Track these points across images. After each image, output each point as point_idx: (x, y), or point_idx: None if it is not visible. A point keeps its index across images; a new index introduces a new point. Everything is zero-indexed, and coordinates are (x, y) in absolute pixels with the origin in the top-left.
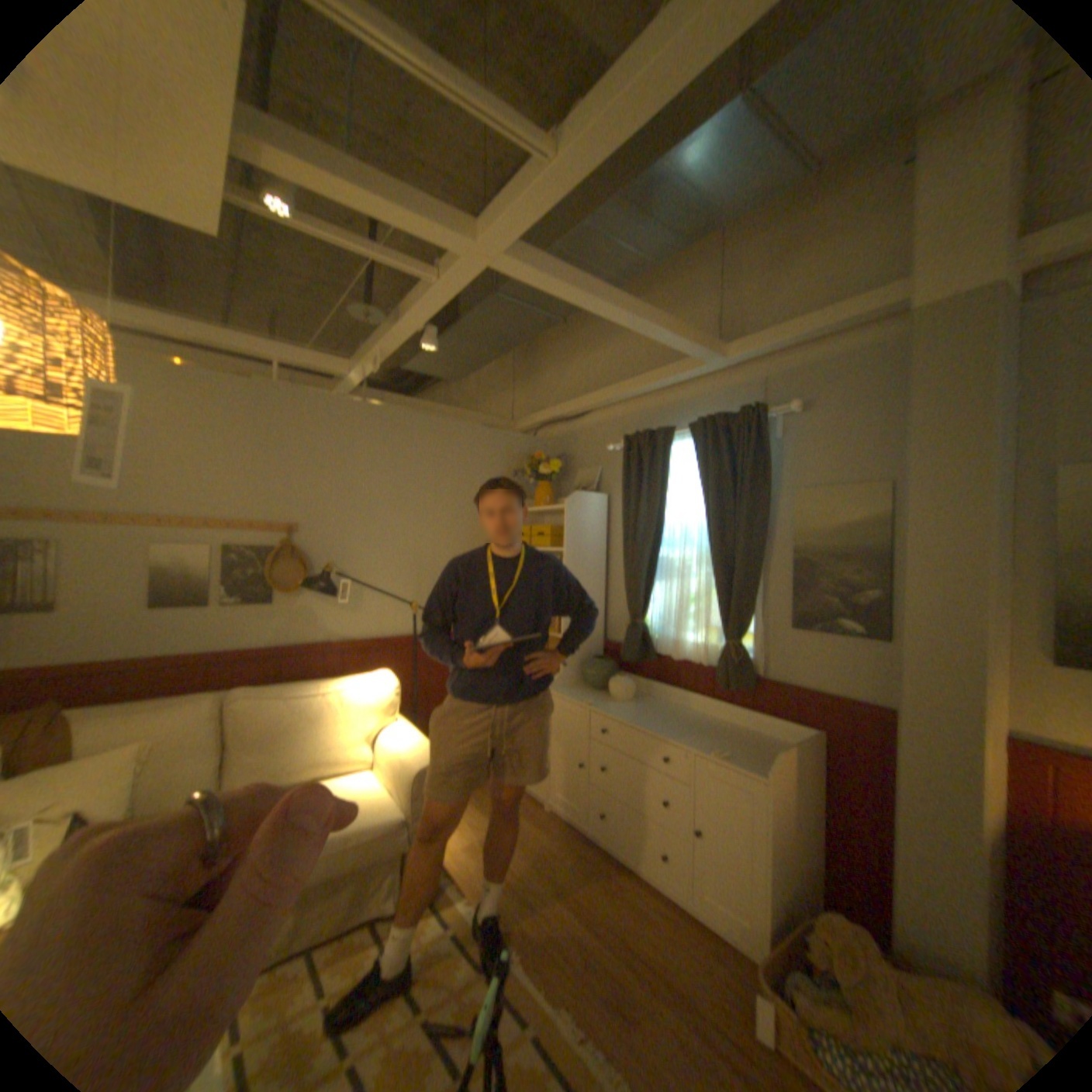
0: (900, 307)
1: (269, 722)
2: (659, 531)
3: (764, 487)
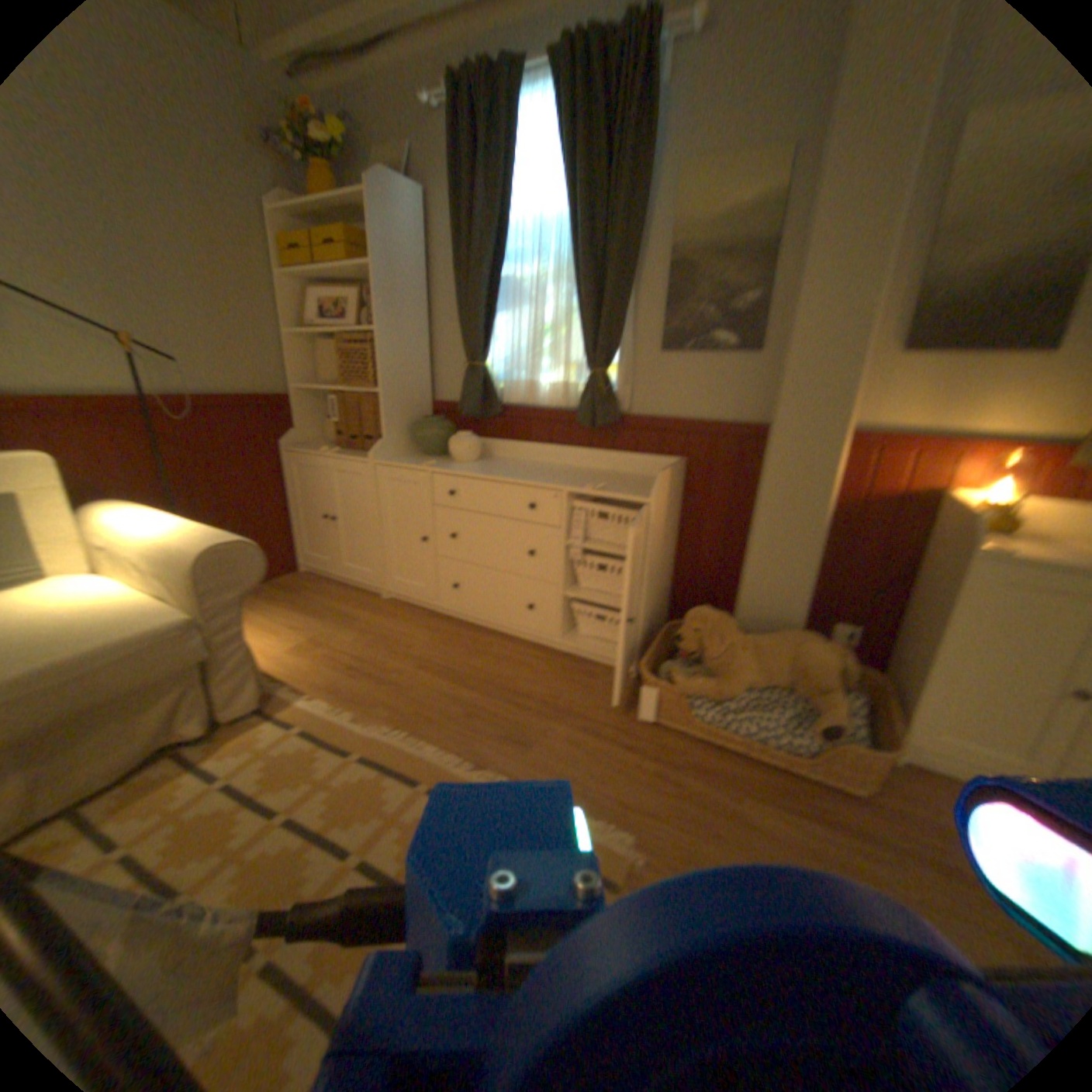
0: None
1: None
2: (503, 237)
3: (648, 155)
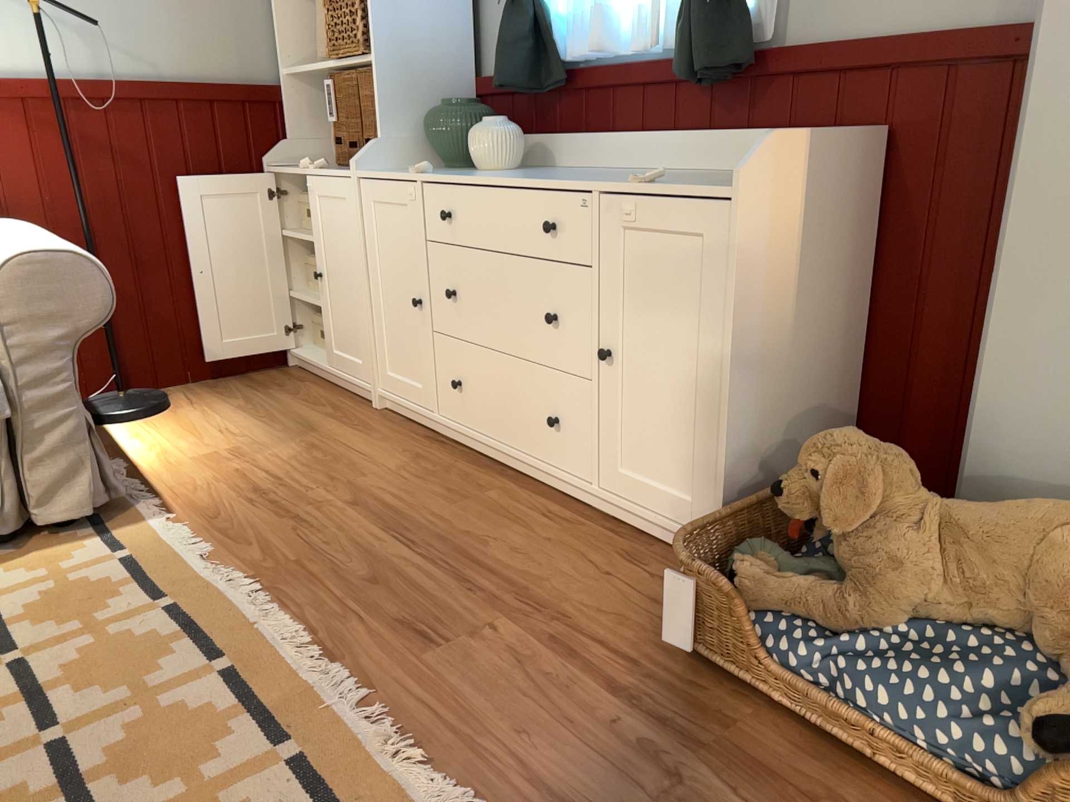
0: None
1: None
2: None
3: None
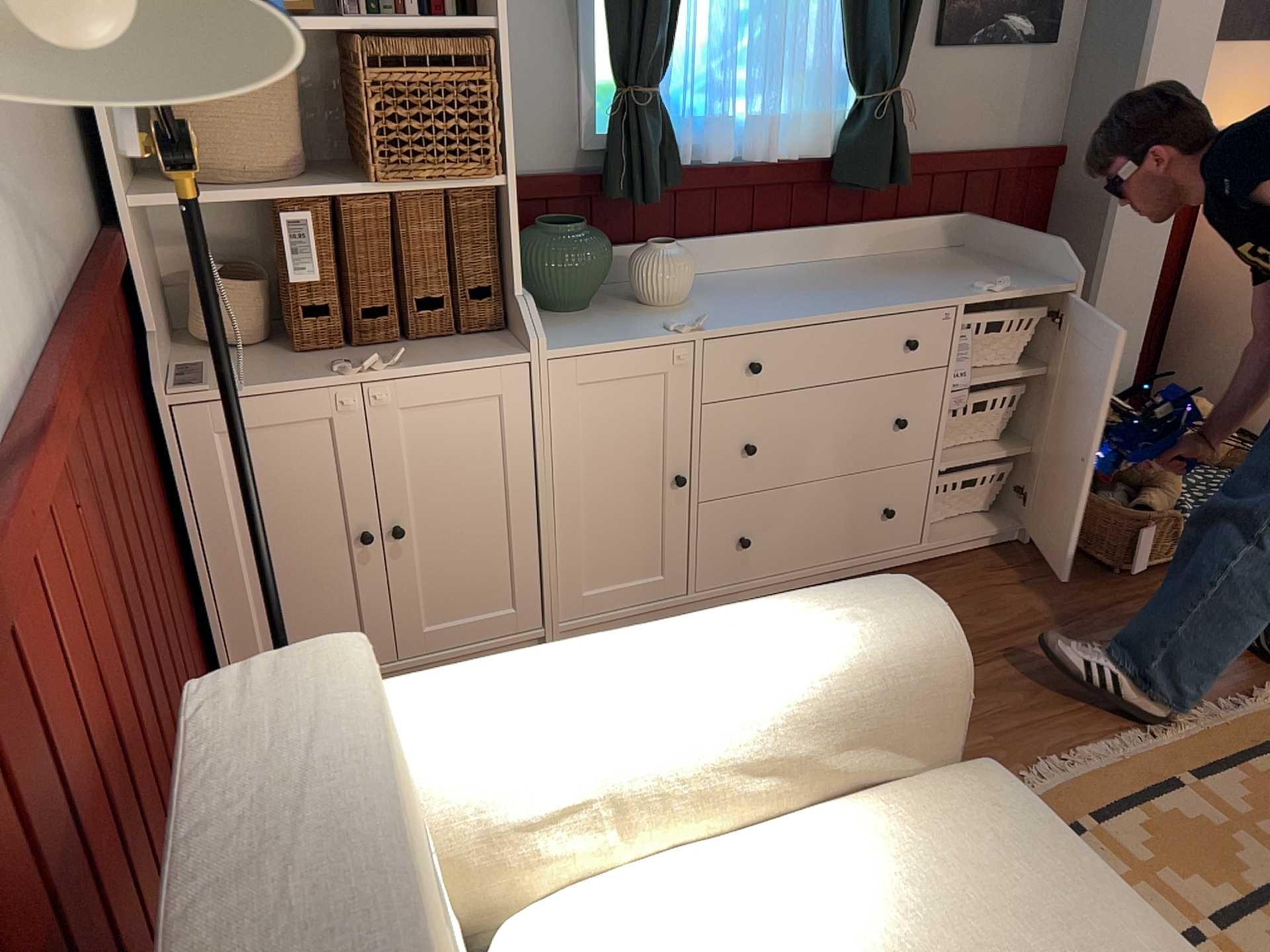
0: None
1: None
2: None
3: None
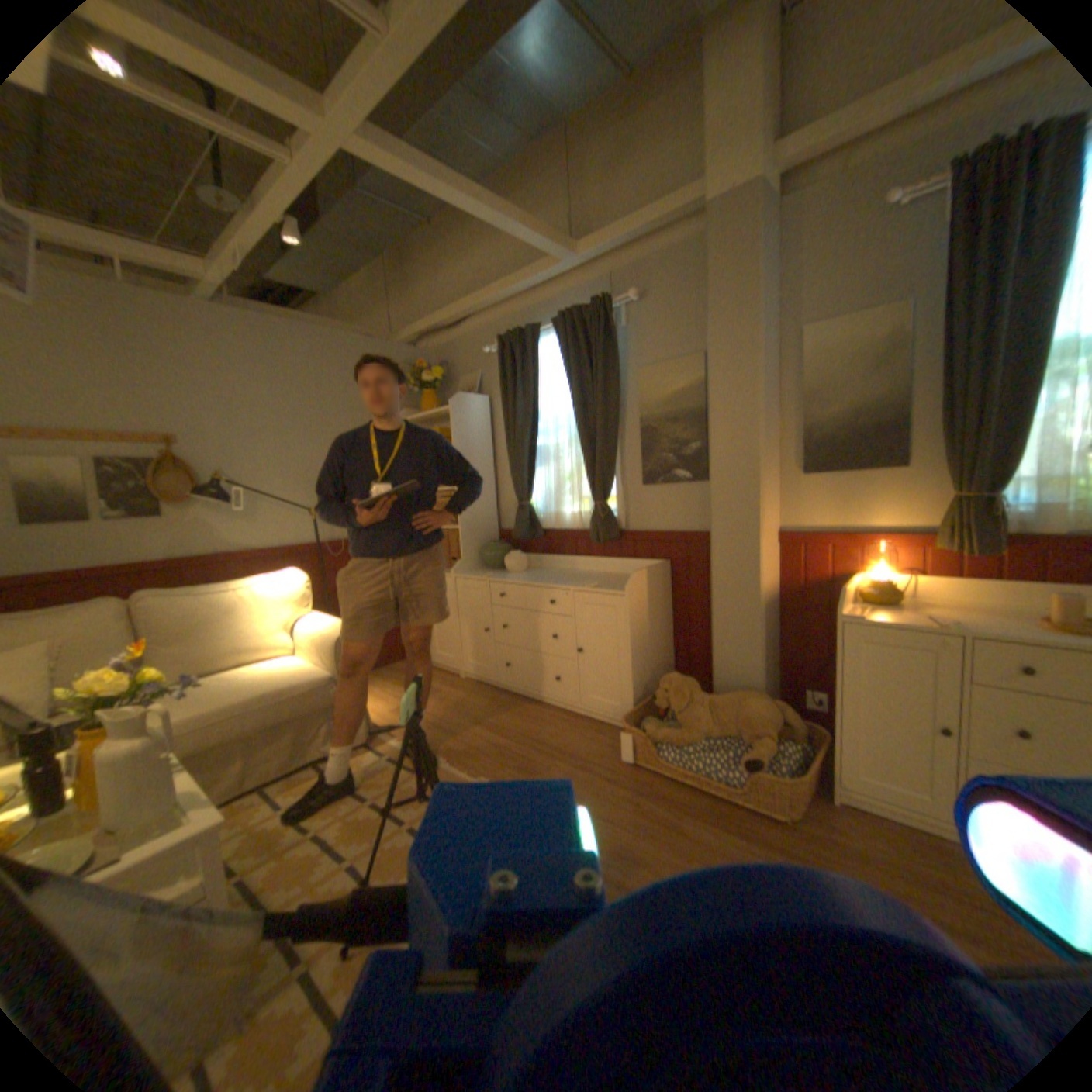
0: (704, 203)
1: (182, 614)
2: (536, 422)
3: (615, 368)
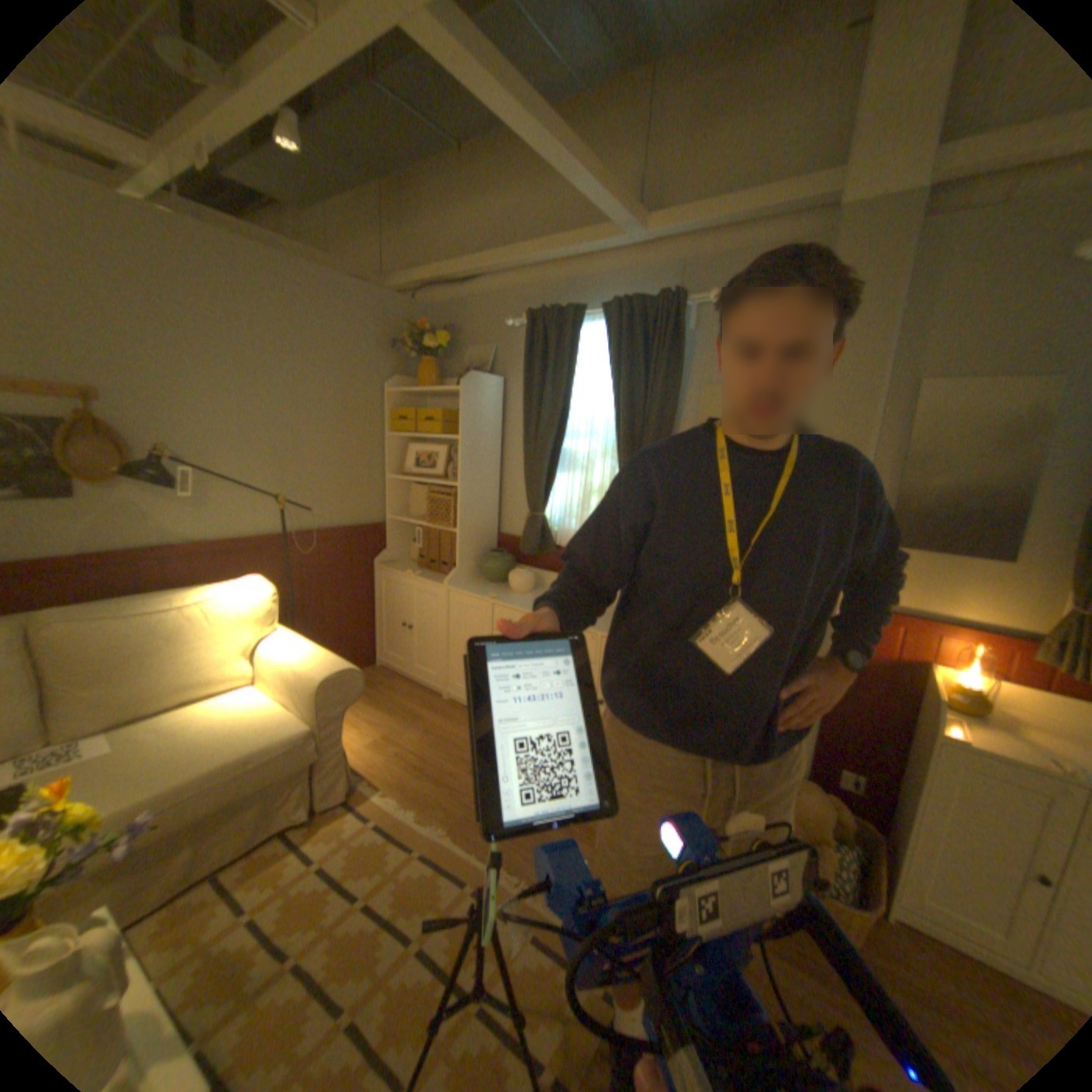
0: (823, 202)
1: (107, 648)
2: (562, 422)
3: (675, 381)
